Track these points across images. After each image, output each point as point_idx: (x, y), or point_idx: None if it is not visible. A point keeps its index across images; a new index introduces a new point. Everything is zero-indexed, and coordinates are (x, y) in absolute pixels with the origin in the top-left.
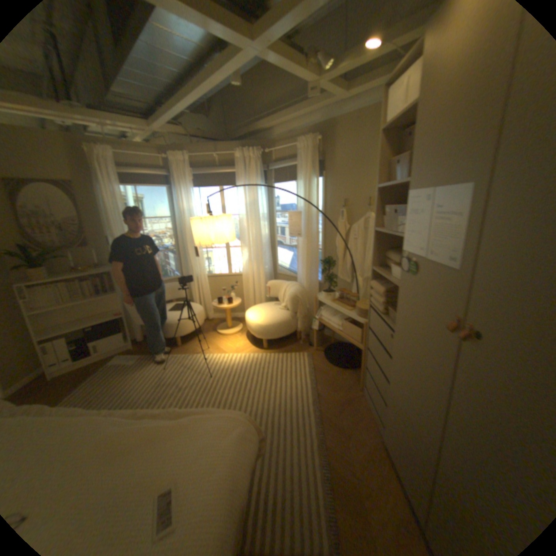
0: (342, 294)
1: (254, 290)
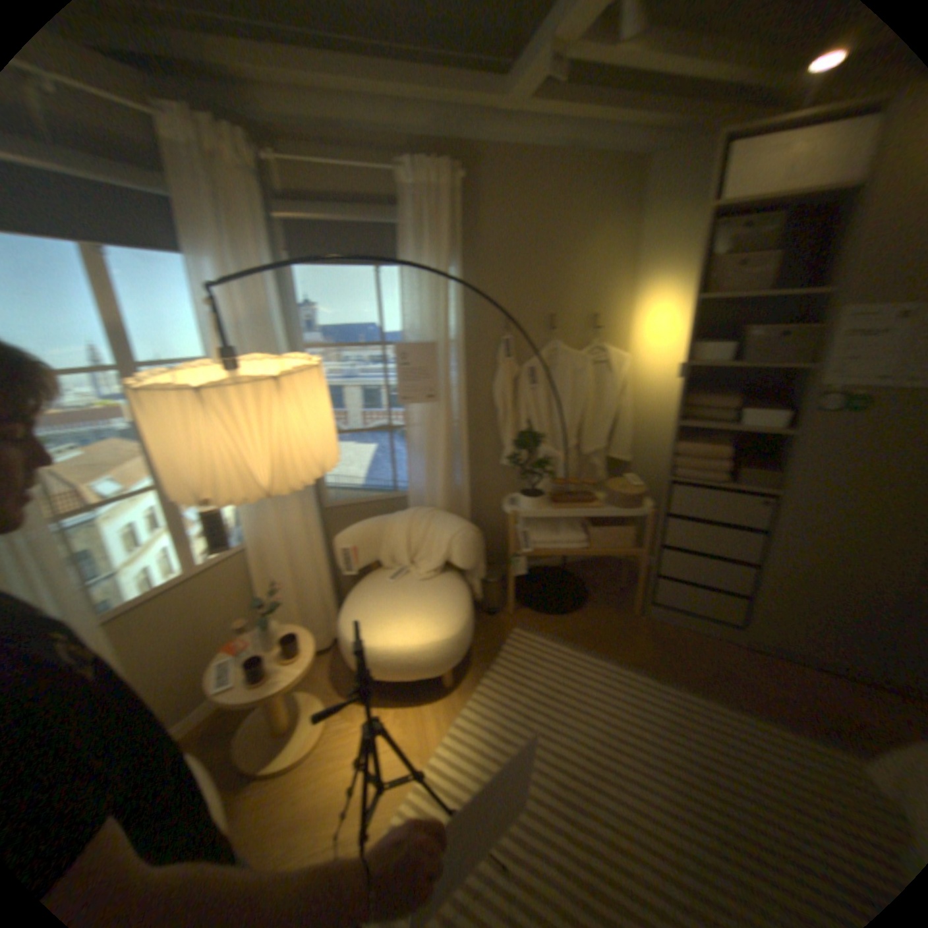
0: (555, 488)
1: (293, 579)
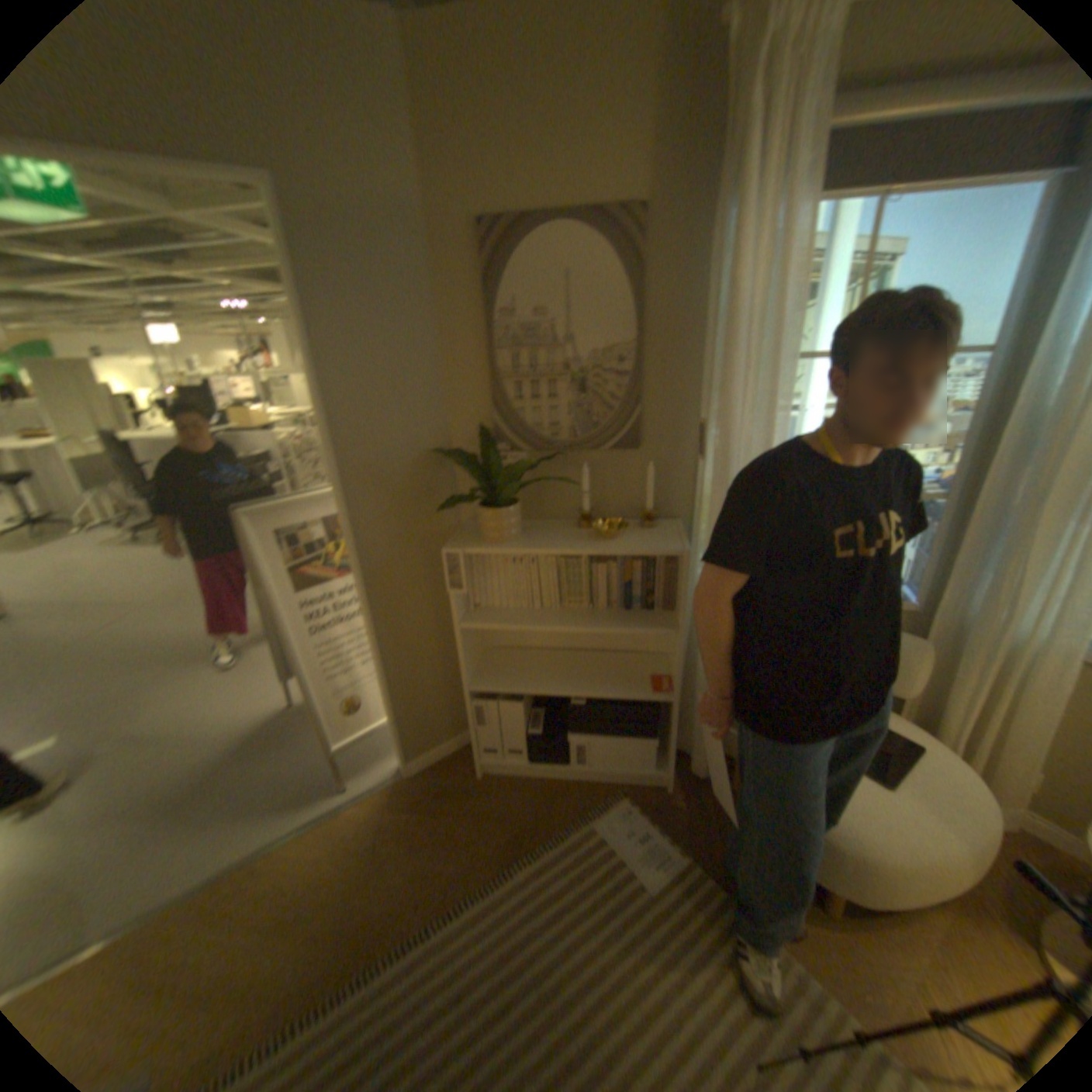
0: None
1: None
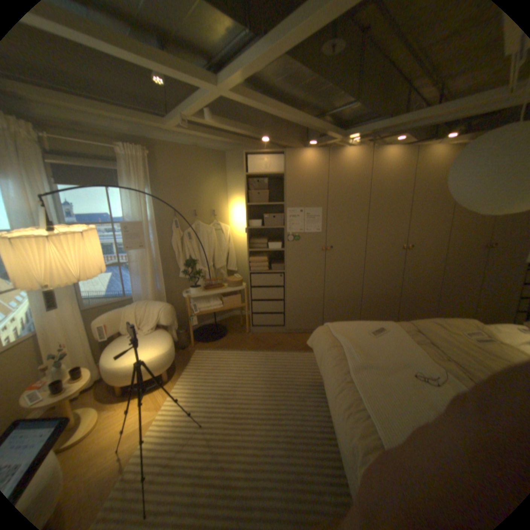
0: (205, 284)
1: (63, 351)
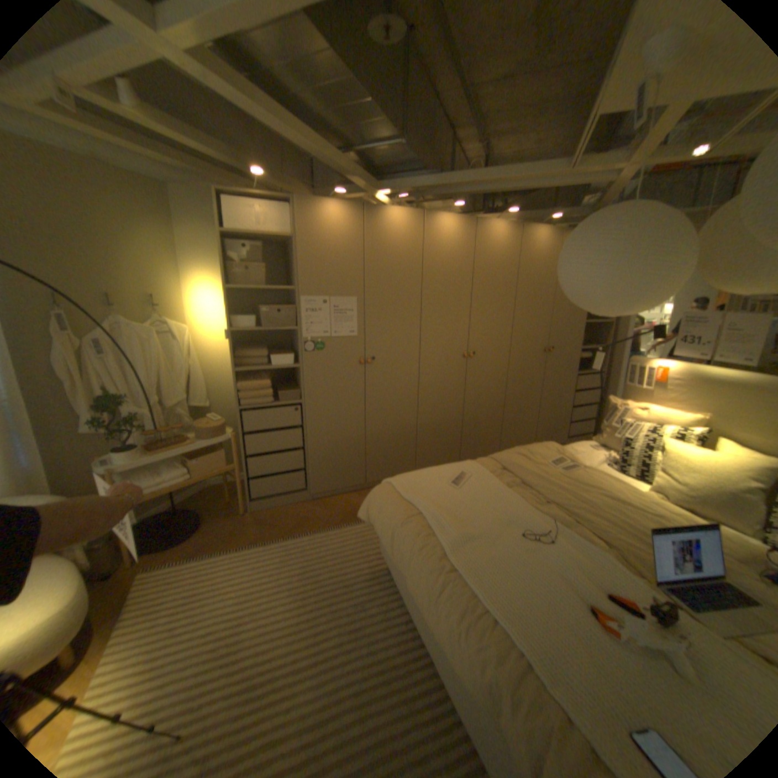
0: (146, 441)
1: None
